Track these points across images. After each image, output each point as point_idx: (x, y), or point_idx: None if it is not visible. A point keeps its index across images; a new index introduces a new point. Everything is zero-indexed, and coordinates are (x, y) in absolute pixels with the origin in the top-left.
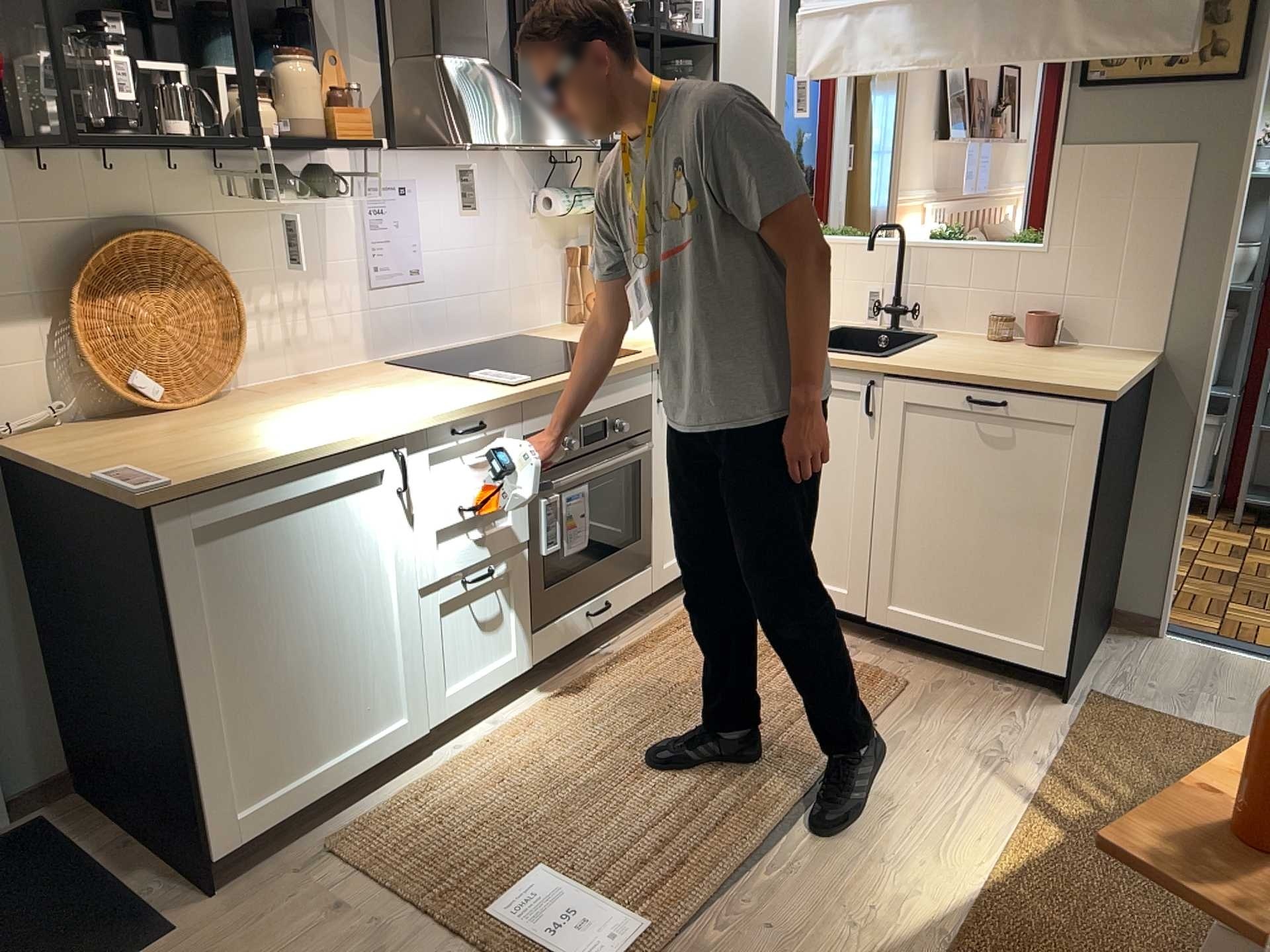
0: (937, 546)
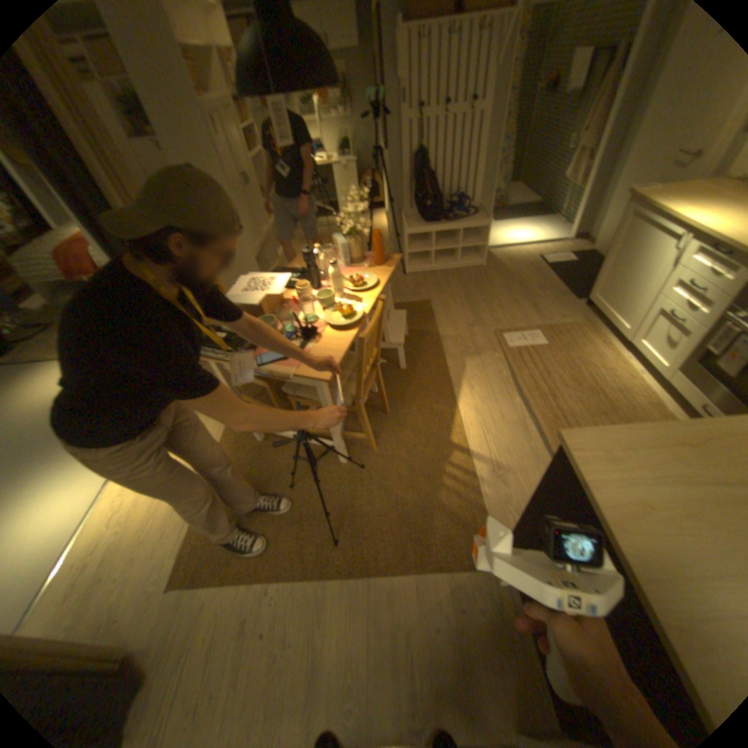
0: None
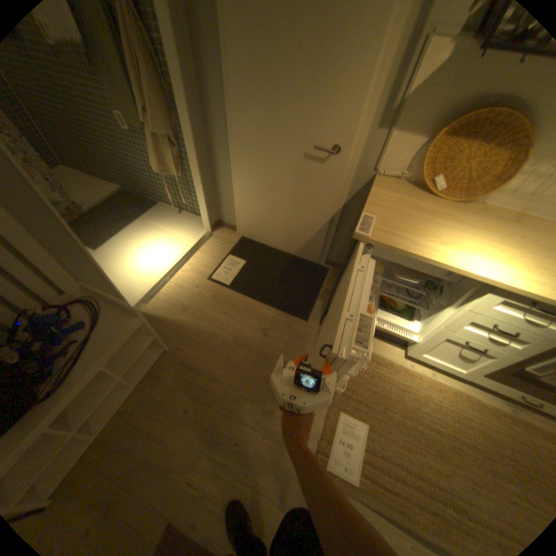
0: None
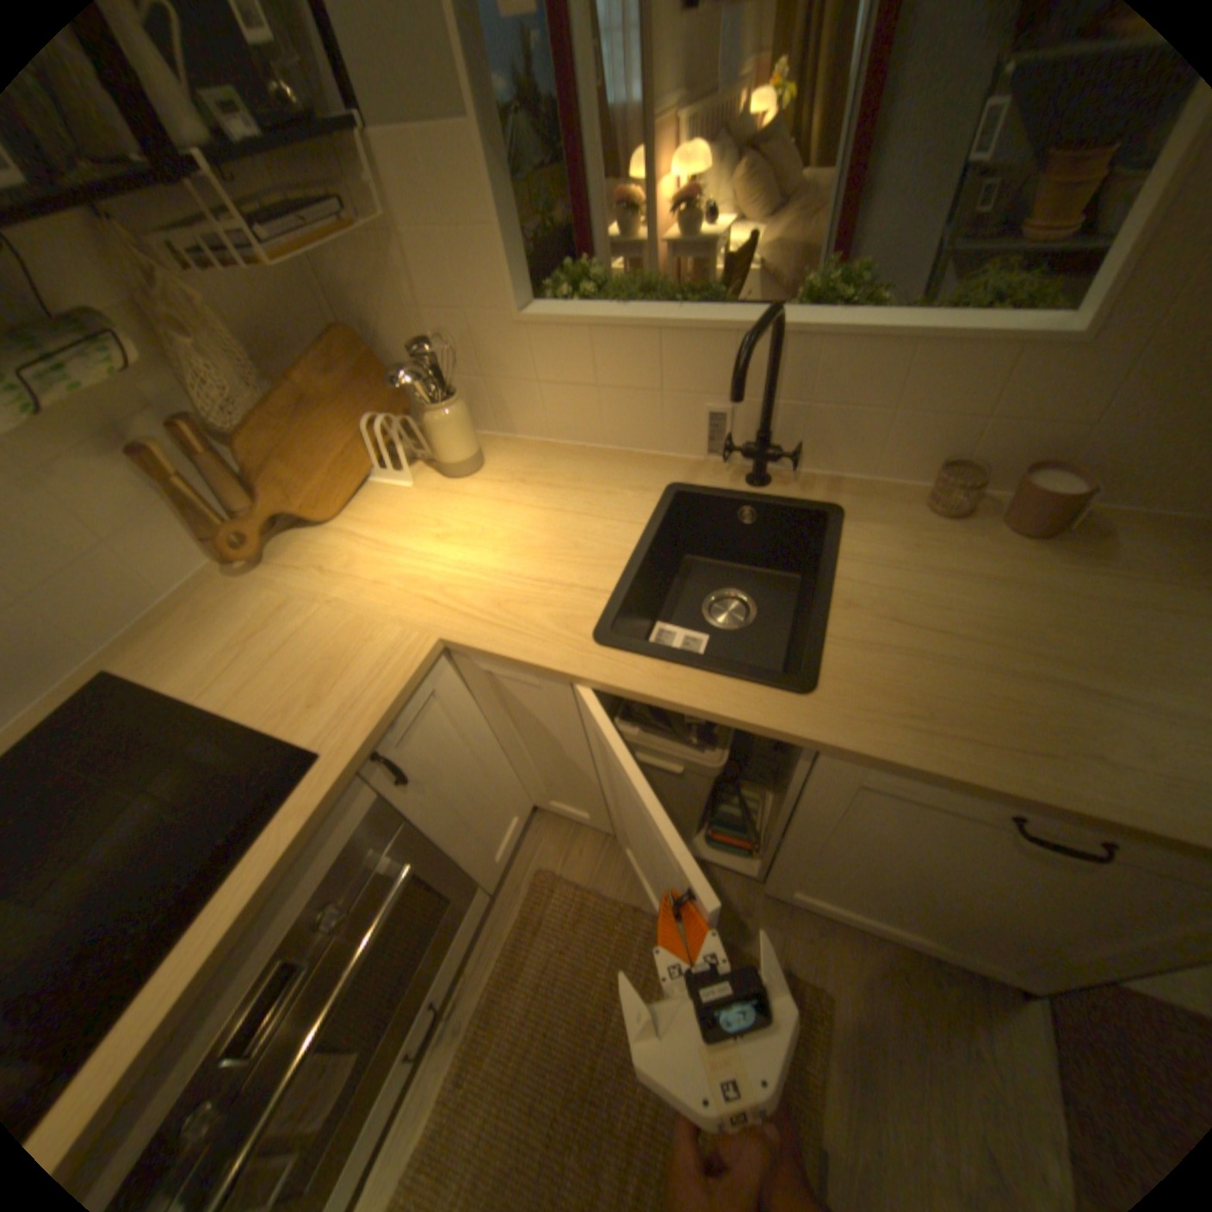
0: (872, 884)
